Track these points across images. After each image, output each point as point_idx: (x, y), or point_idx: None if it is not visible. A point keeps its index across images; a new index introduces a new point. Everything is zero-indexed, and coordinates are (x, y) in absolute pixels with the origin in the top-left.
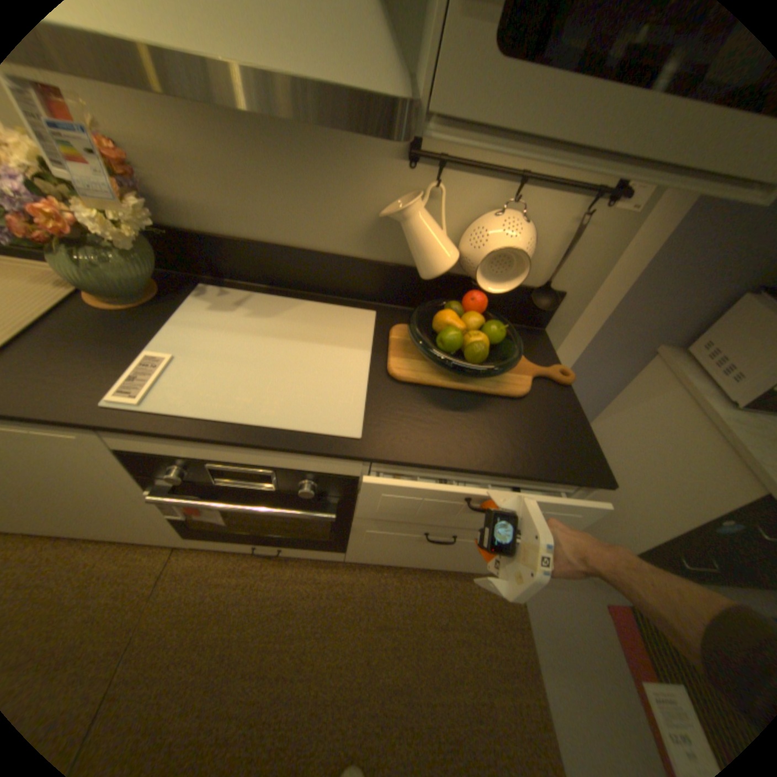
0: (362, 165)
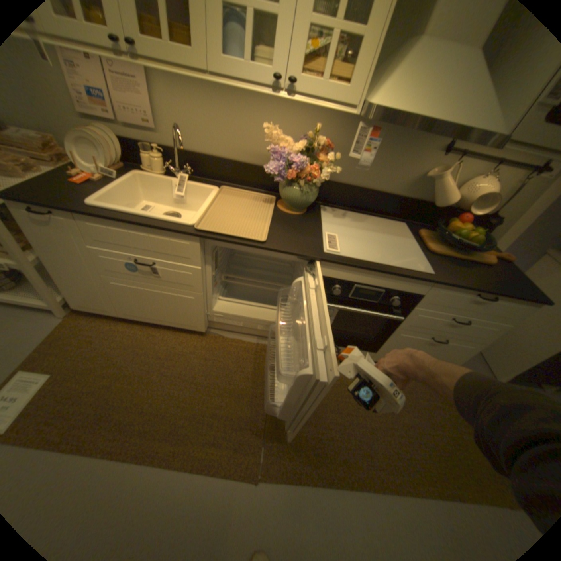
0: (422, 152)
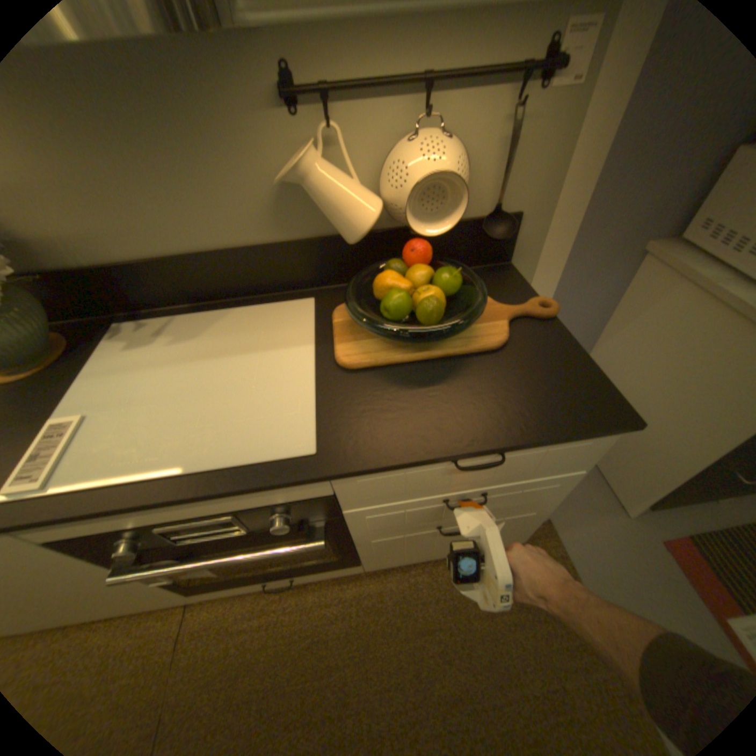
0: (233, 128)
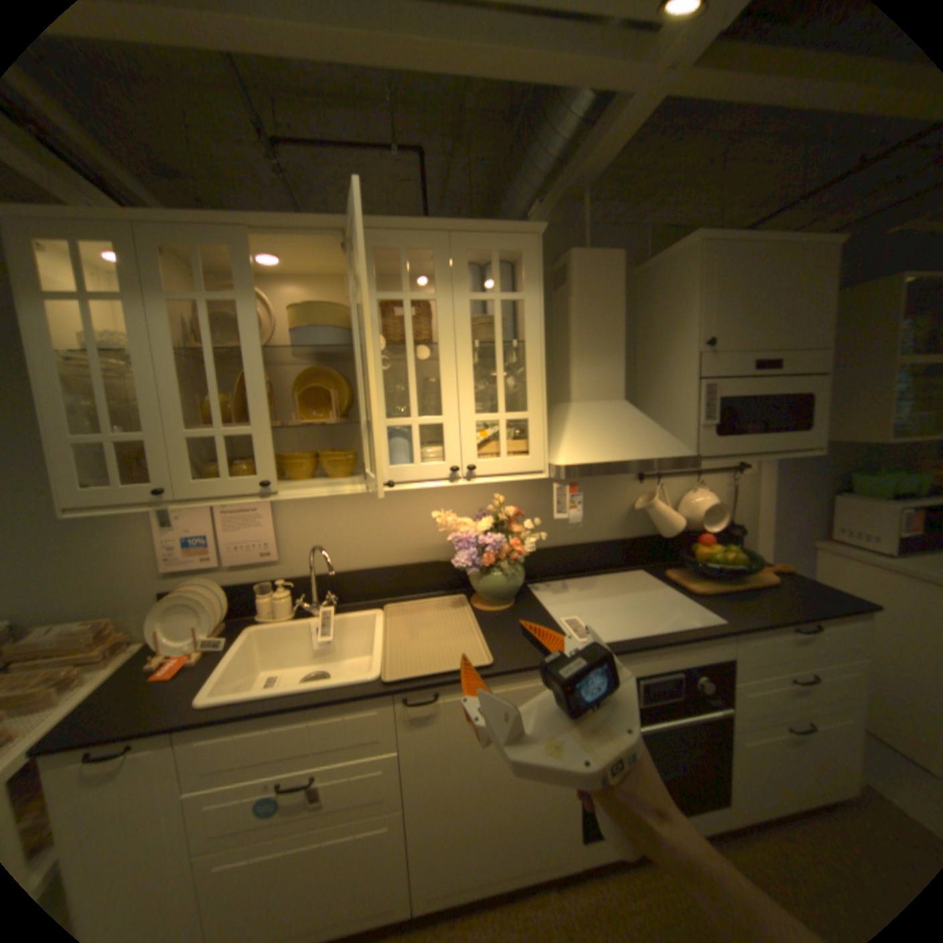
0: (617, 489)
